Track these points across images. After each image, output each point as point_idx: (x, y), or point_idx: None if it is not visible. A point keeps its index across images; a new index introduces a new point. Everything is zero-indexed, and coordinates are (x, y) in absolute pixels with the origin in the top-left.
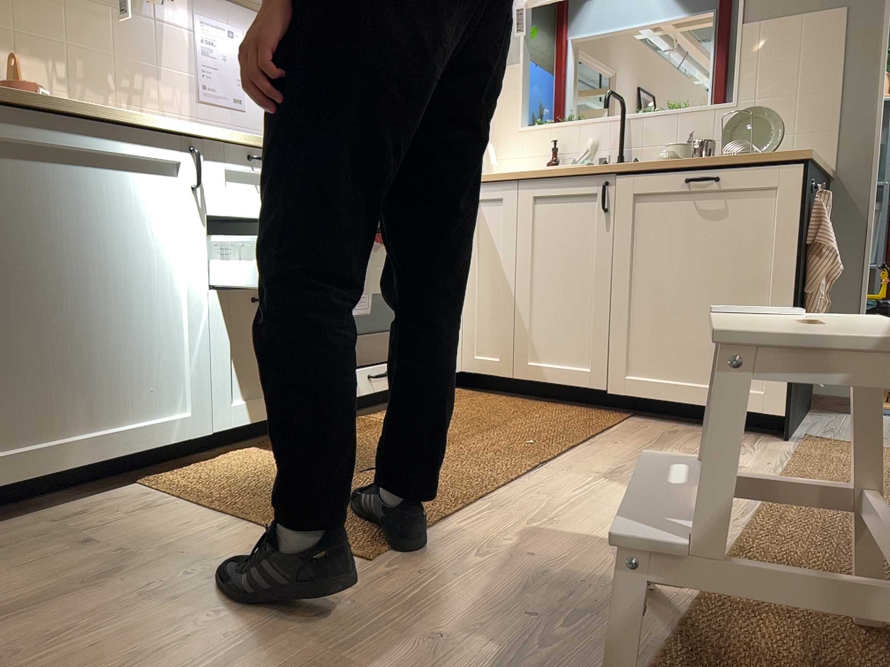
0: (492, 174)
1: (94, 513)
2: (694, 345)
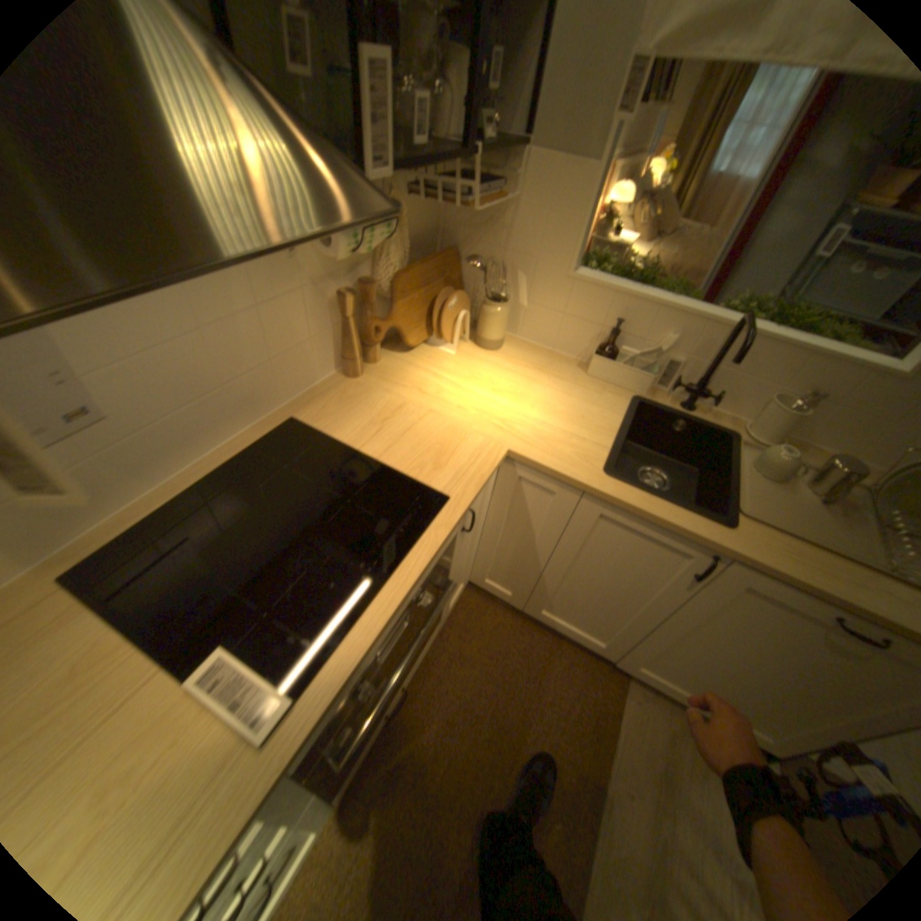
0: (548, 467)
1: None
2: (726, 692)
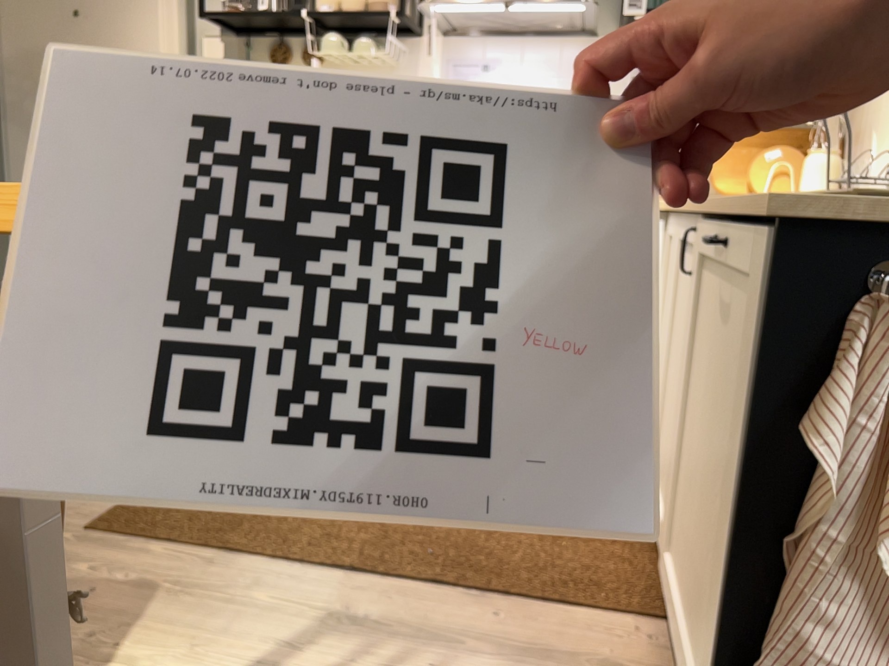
0: None
1: None
2: (694, 553)
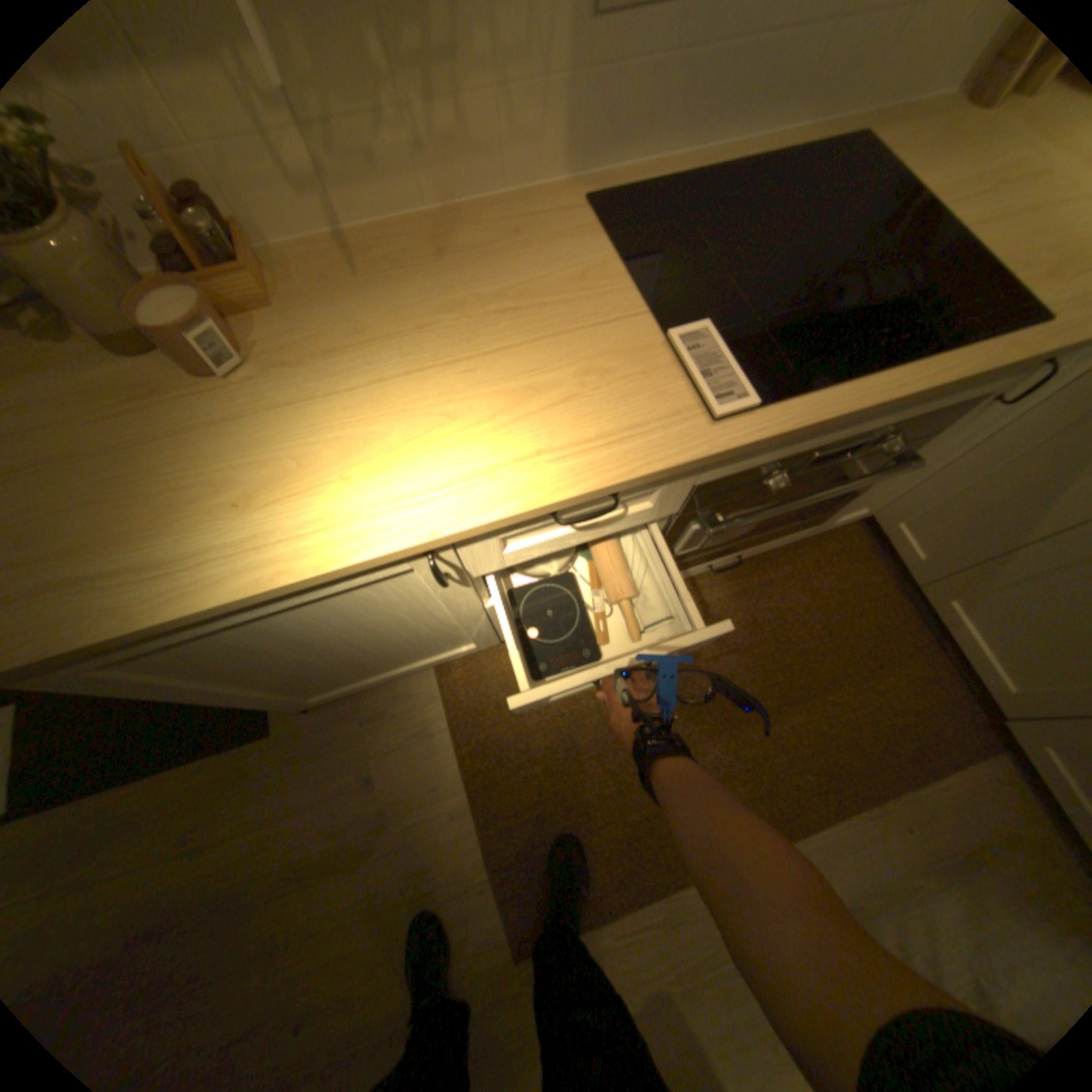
0: None
1: (389, 718)
2: None
